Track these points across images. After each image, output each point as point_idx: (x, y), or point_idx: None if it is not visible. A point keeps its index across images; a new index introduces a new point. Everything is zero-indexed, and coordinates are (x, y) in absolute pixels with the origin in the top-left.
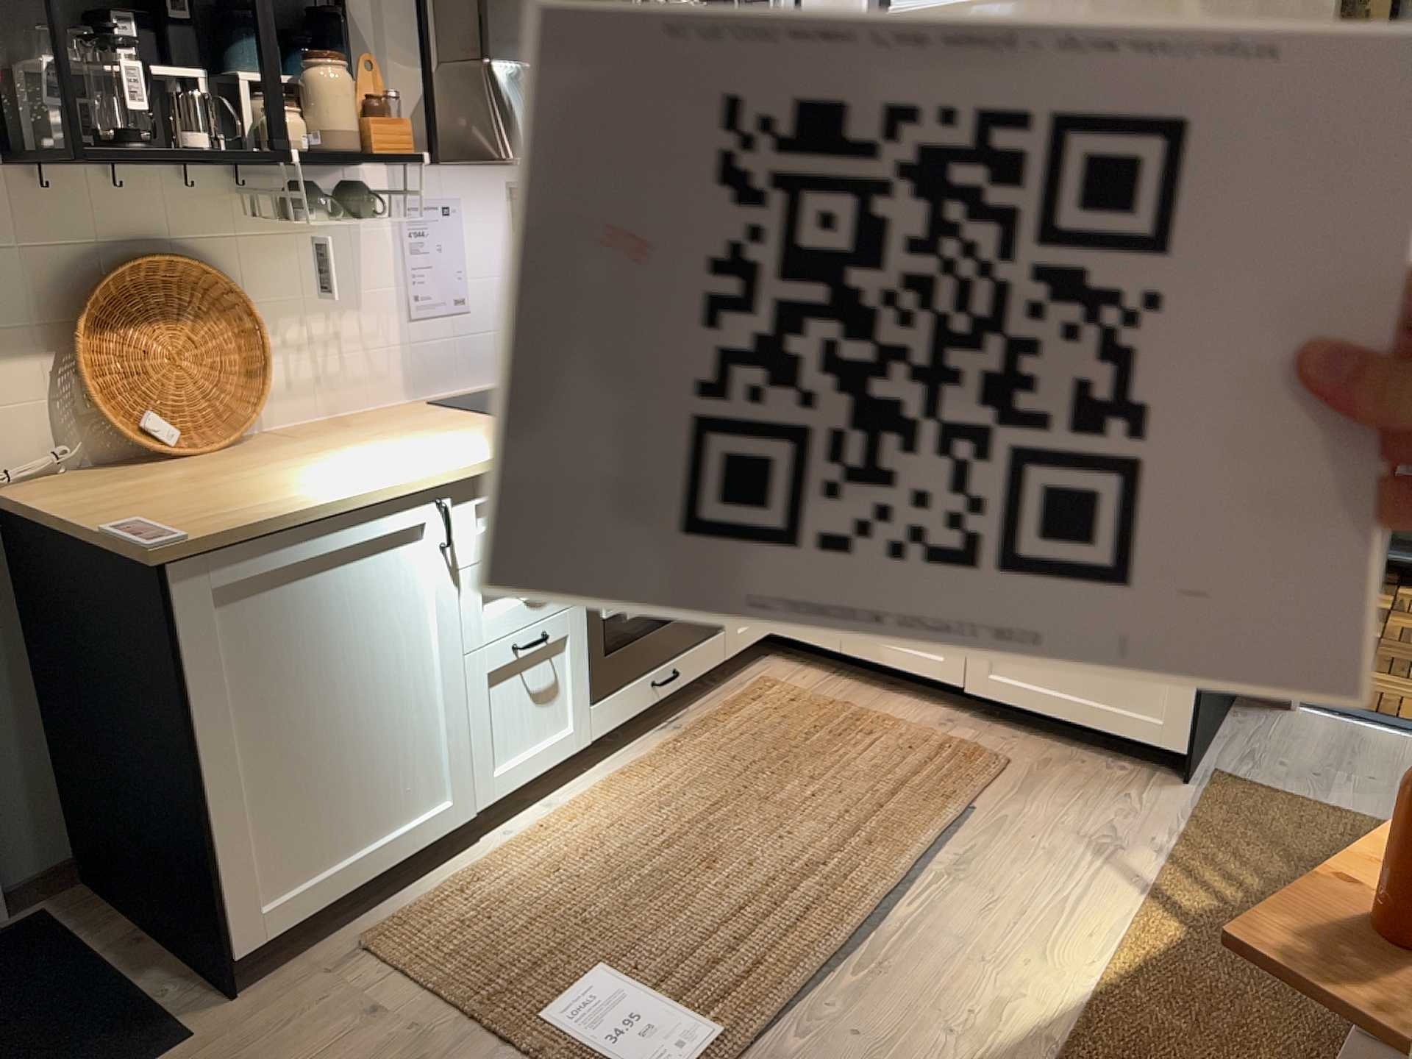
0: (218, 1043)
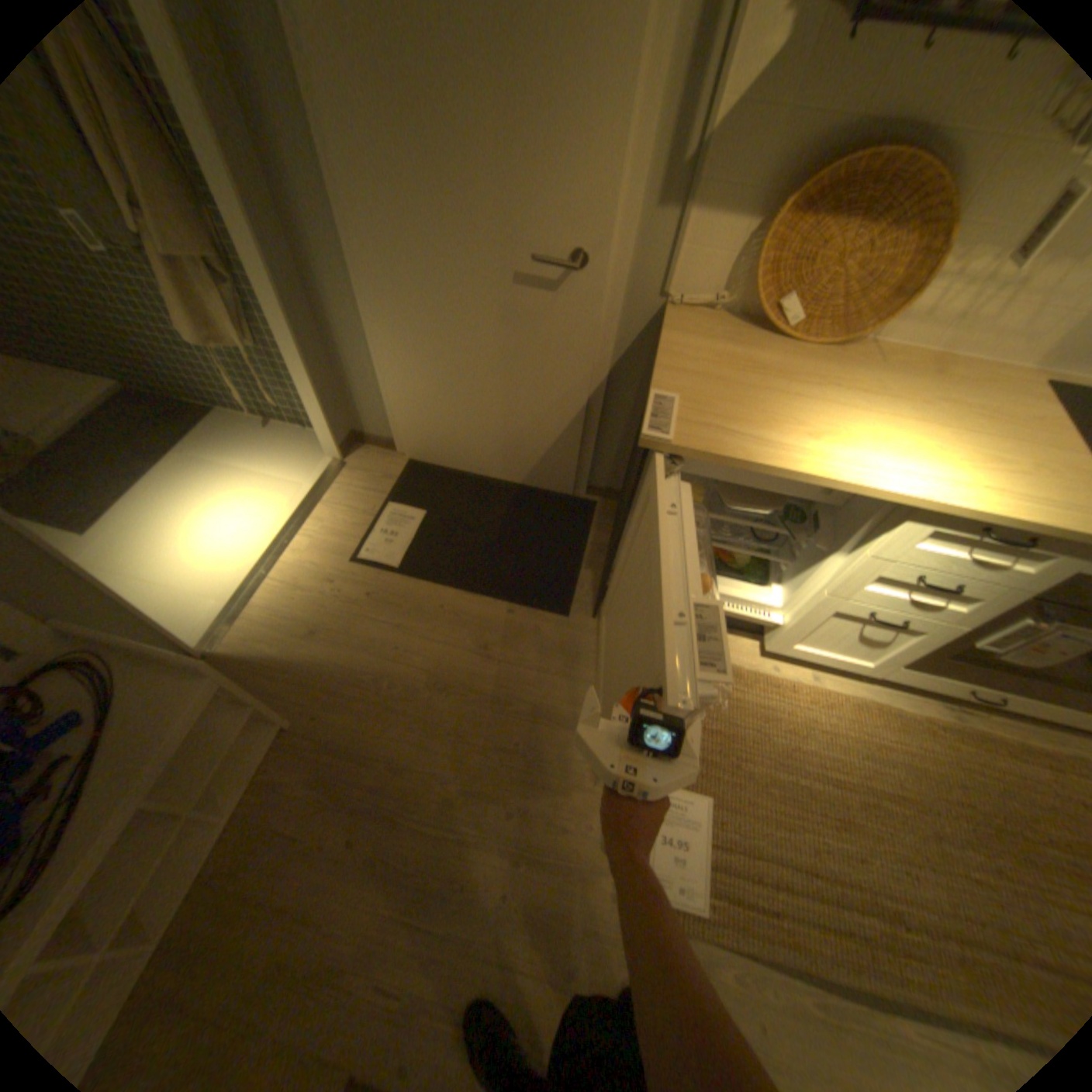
0: (570, 630)
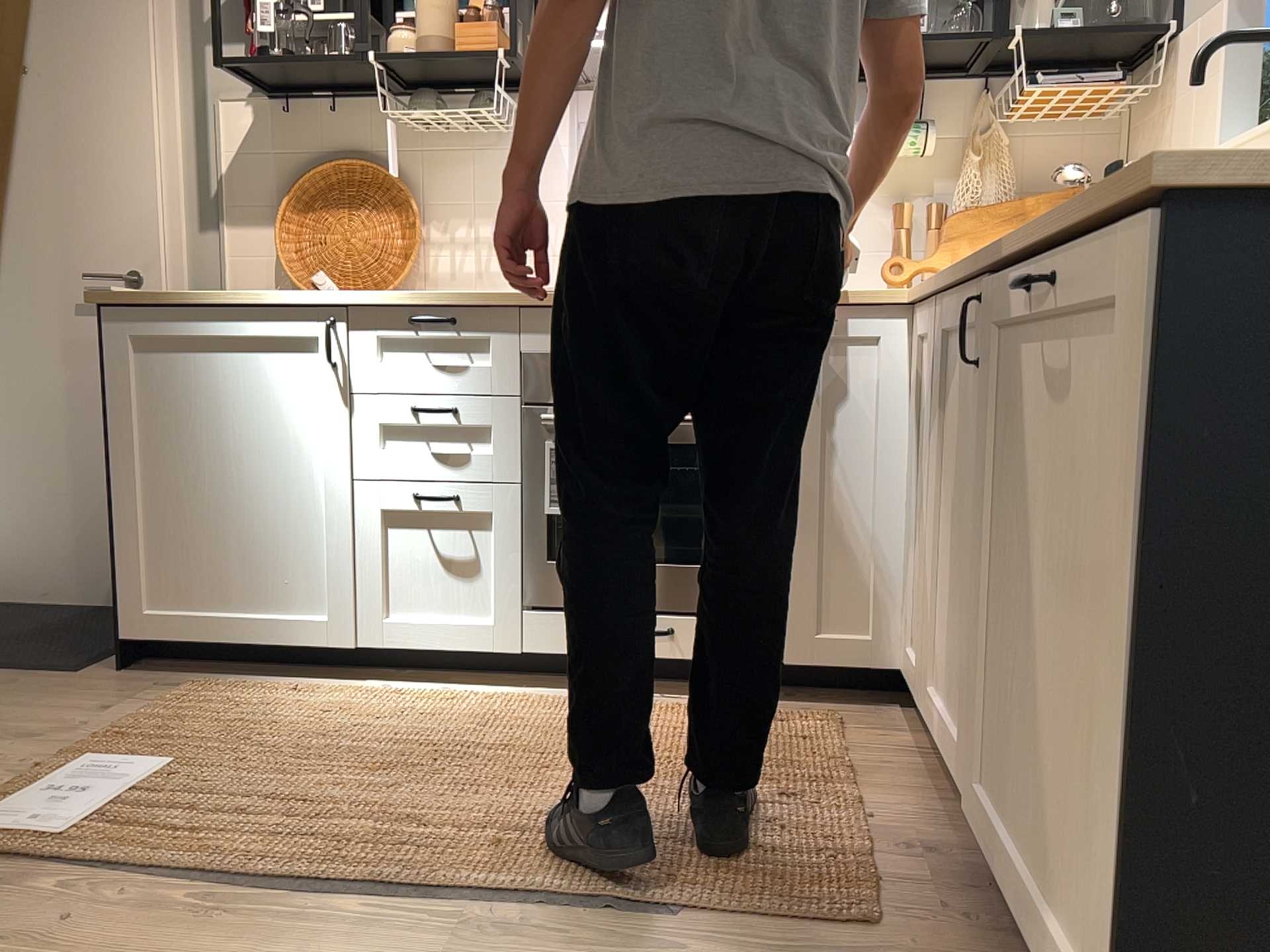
0: (68, 680)
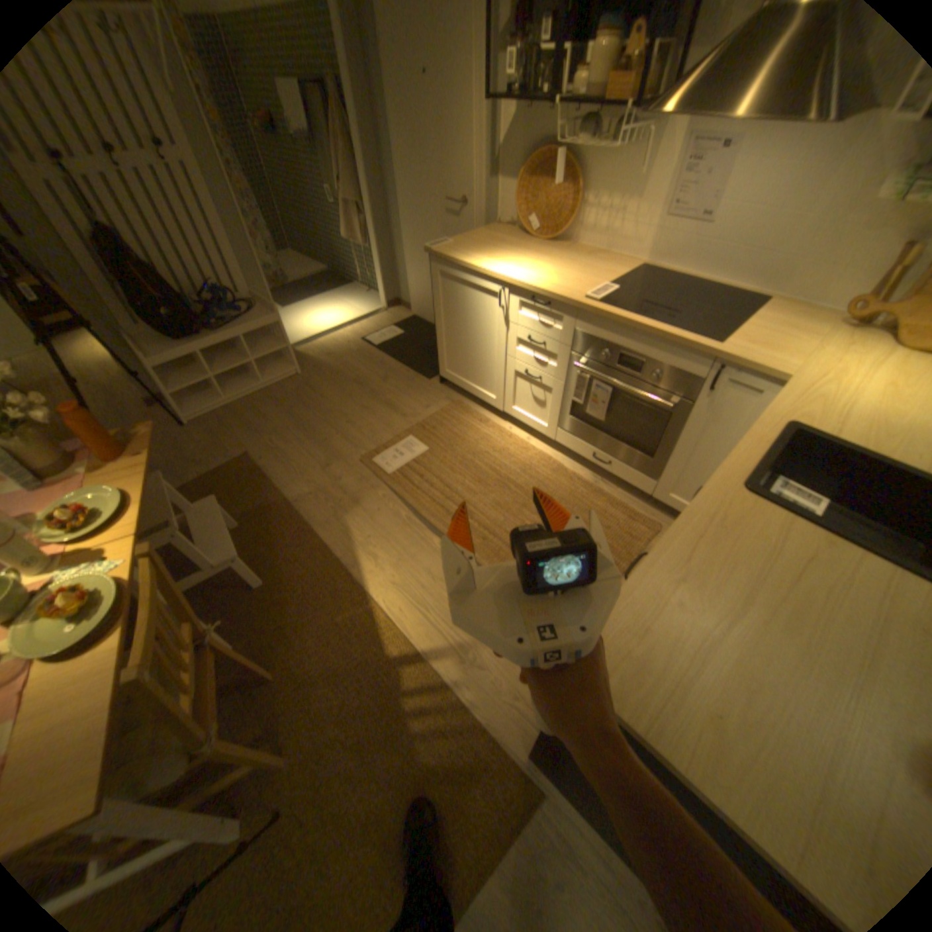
0: (425, 384)
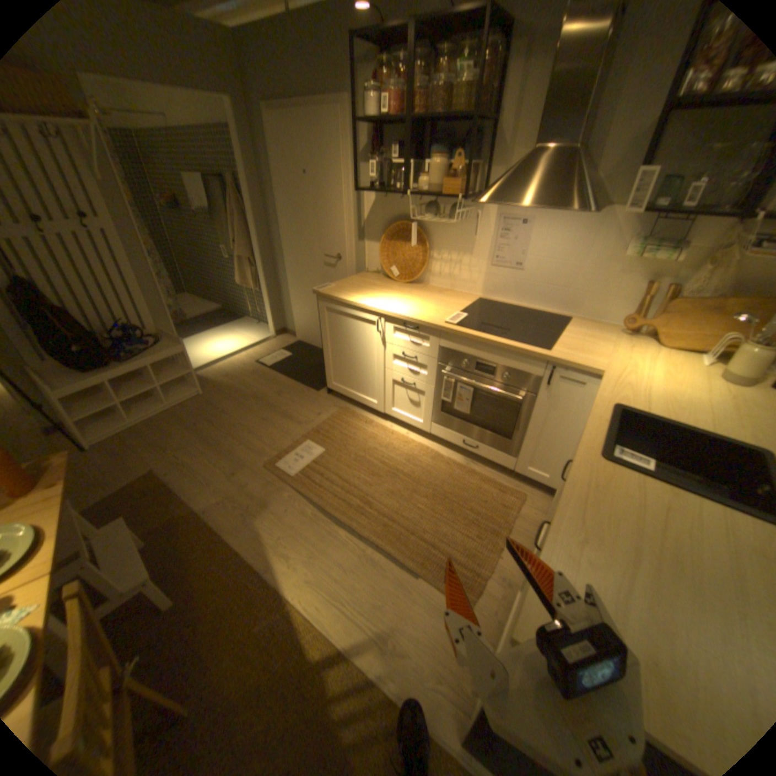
0: (315, 395)
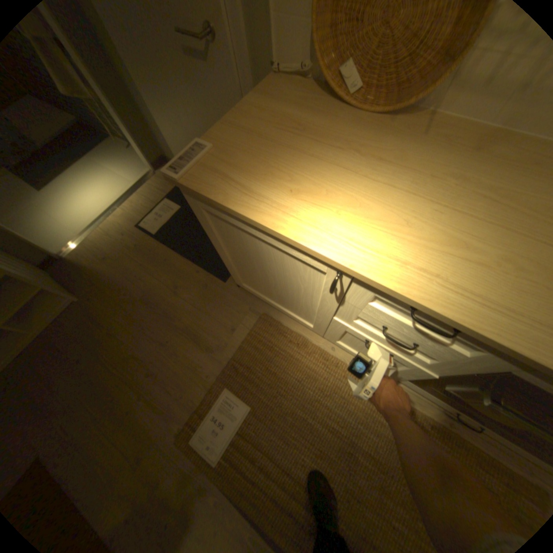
0: (222, 290)
